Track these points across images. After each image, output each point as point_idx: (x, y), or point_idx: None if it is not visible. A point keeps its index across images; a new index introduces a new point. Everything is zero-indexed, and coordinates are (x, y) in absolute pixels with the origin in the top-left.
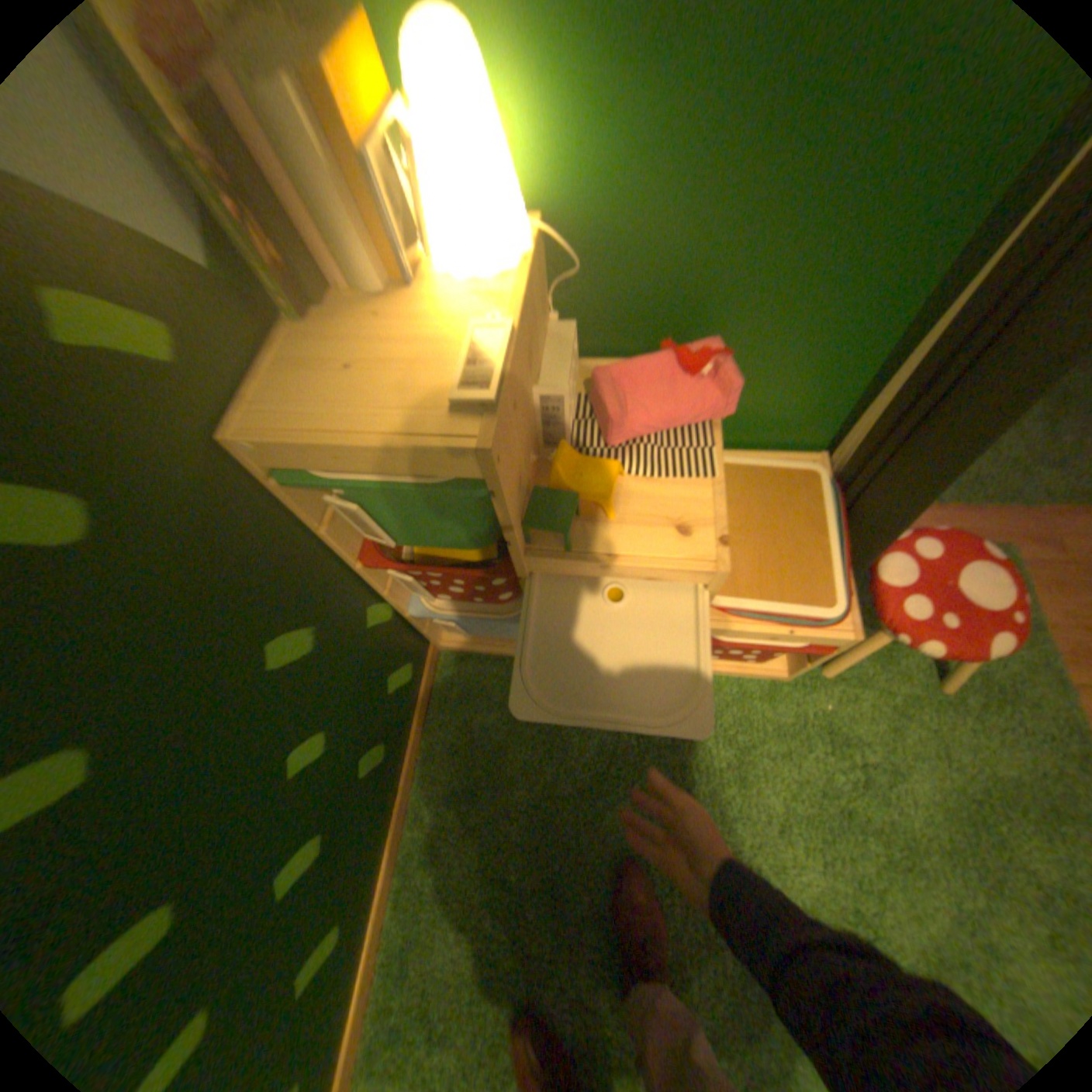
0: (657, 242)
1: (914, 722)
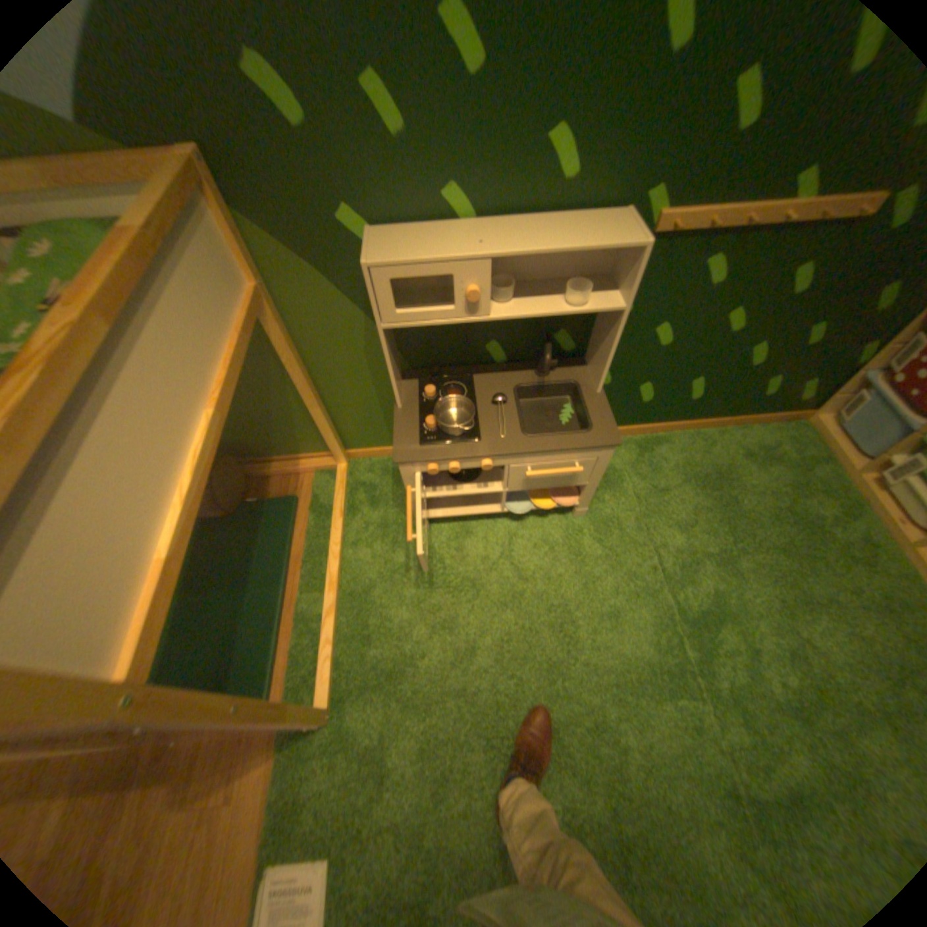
0: None
1: None
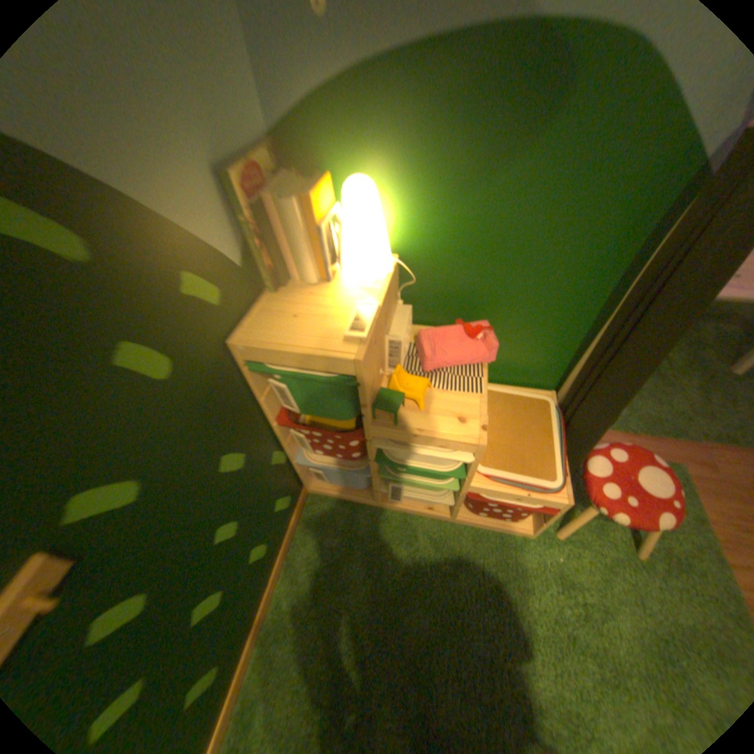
0: (456, 272)
1: (619, 577)
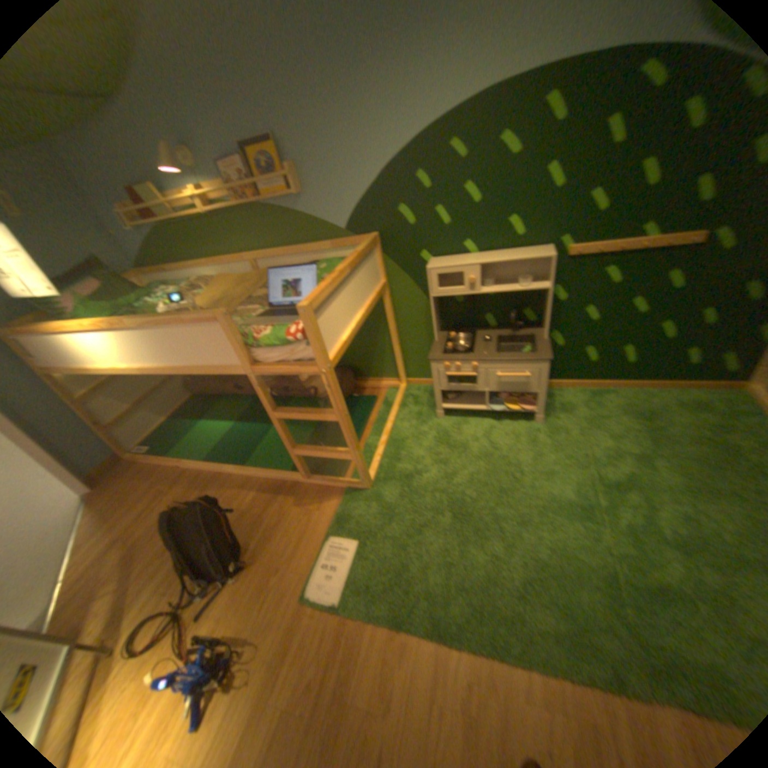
0: None
1: None
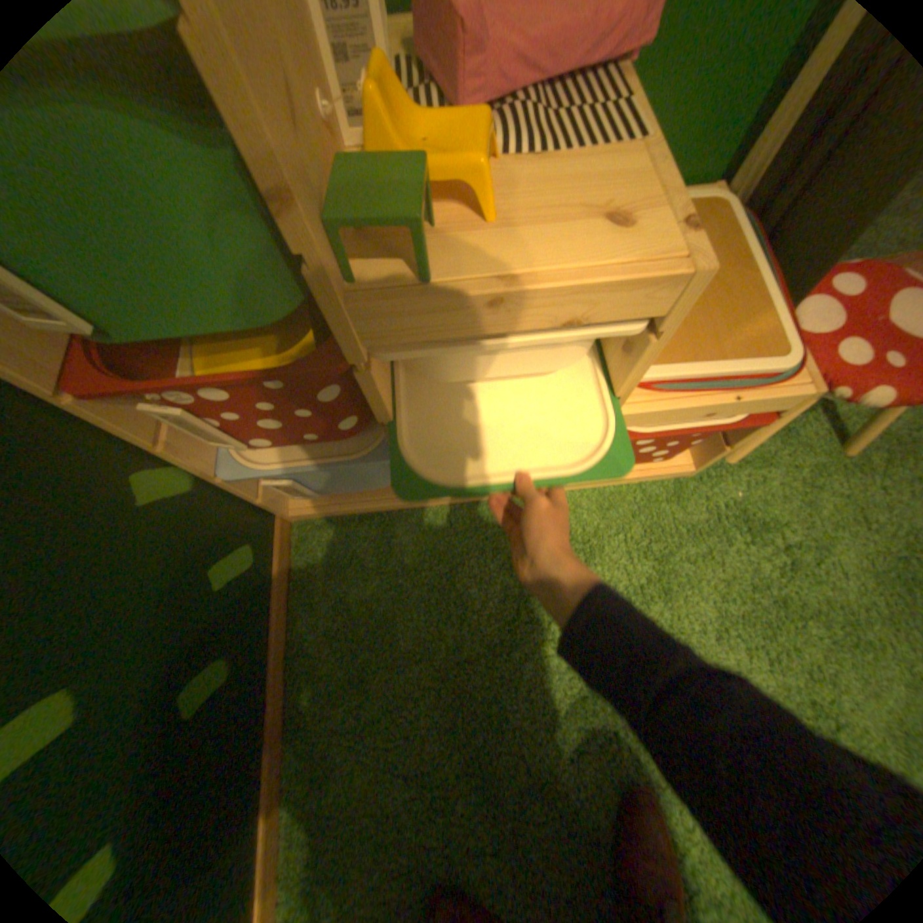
0: None
1: (826, 491)
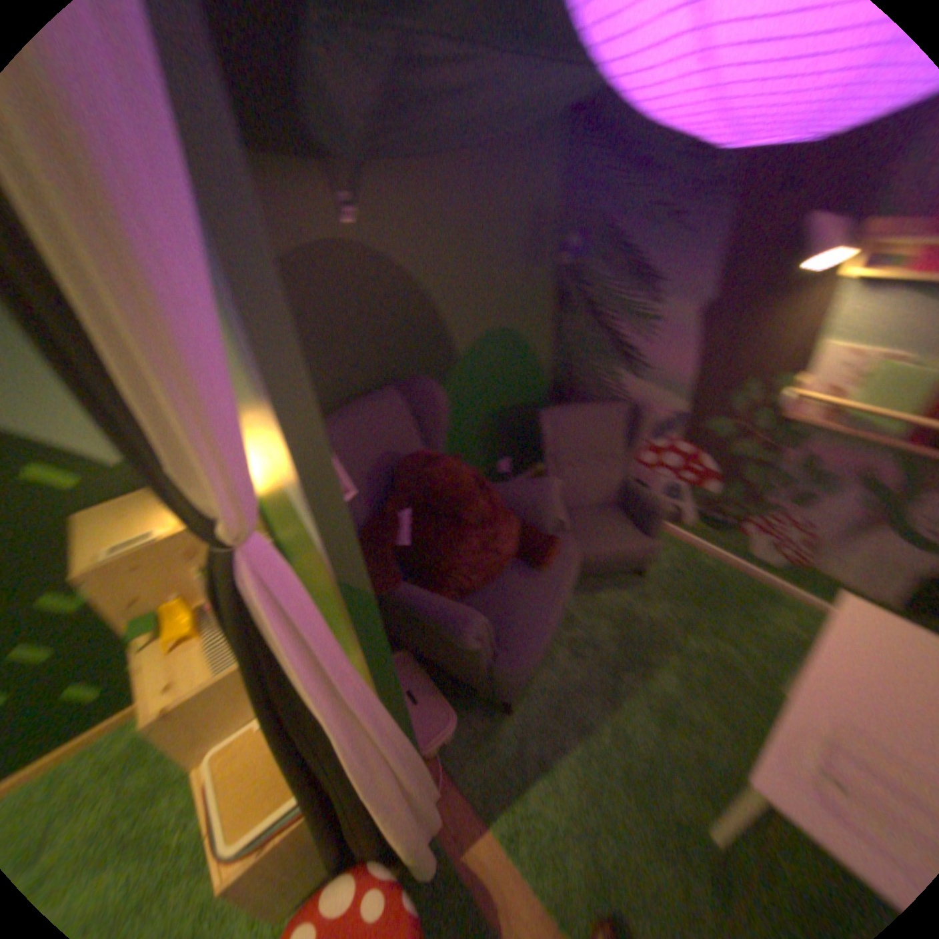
0: None
1: None
